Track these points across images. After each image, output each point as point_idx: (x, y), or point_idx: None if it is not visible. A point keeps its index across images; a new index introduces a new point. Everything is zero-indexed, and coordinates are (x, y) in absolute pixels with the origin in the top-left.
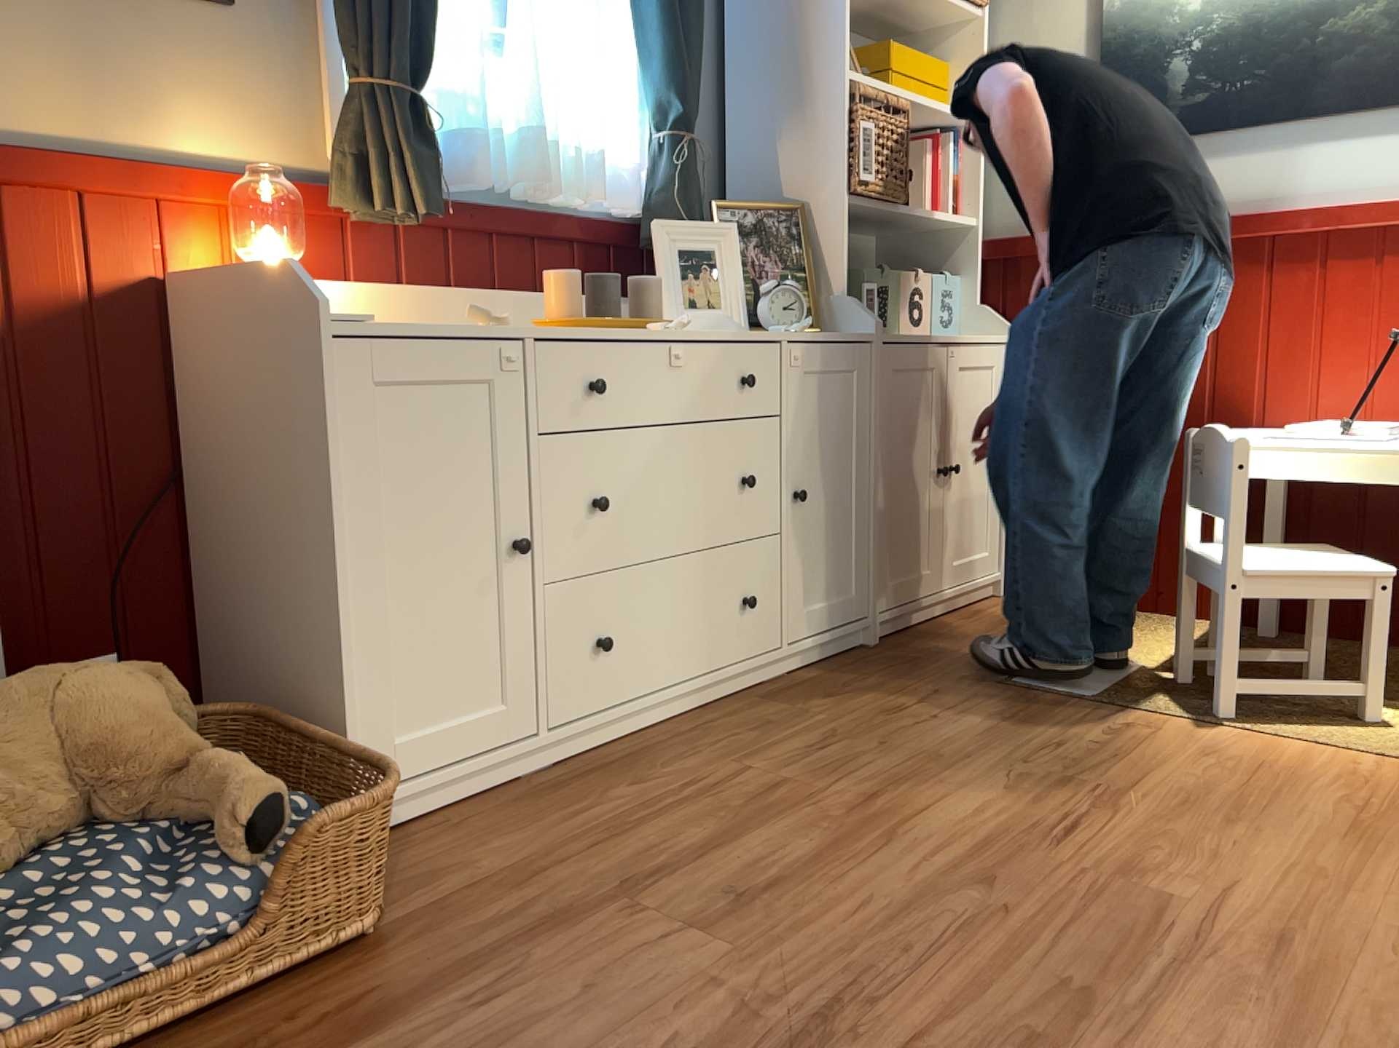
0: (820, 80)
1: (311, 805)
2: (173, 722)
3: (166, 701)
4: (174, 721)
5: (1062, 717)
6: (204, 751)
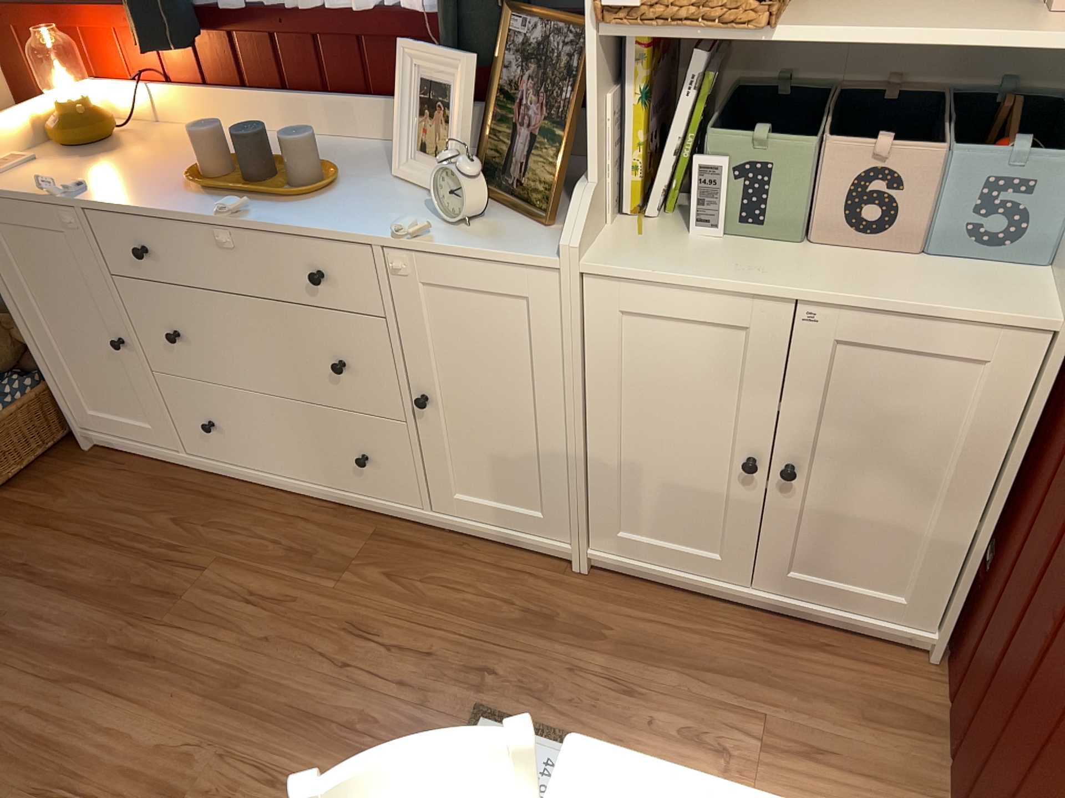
0: None
1: None
2: None
3: None
4: None
5: None
6: None
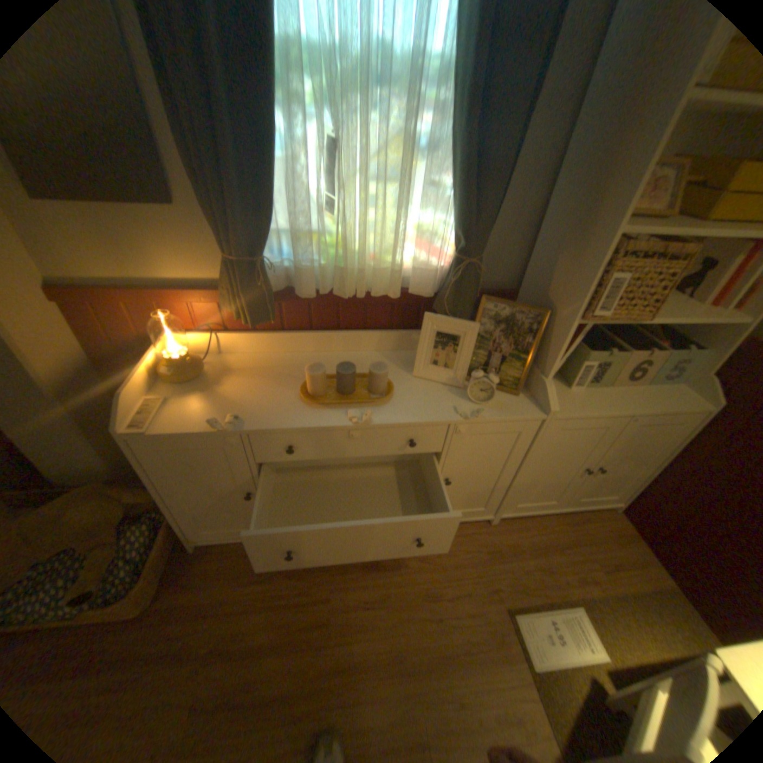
0: (601, 227)
1: (131, 573)
2: (115, 520)
3: (113, 514)
4: (111, 523)
5: (497, 680)
6: (110, 540)
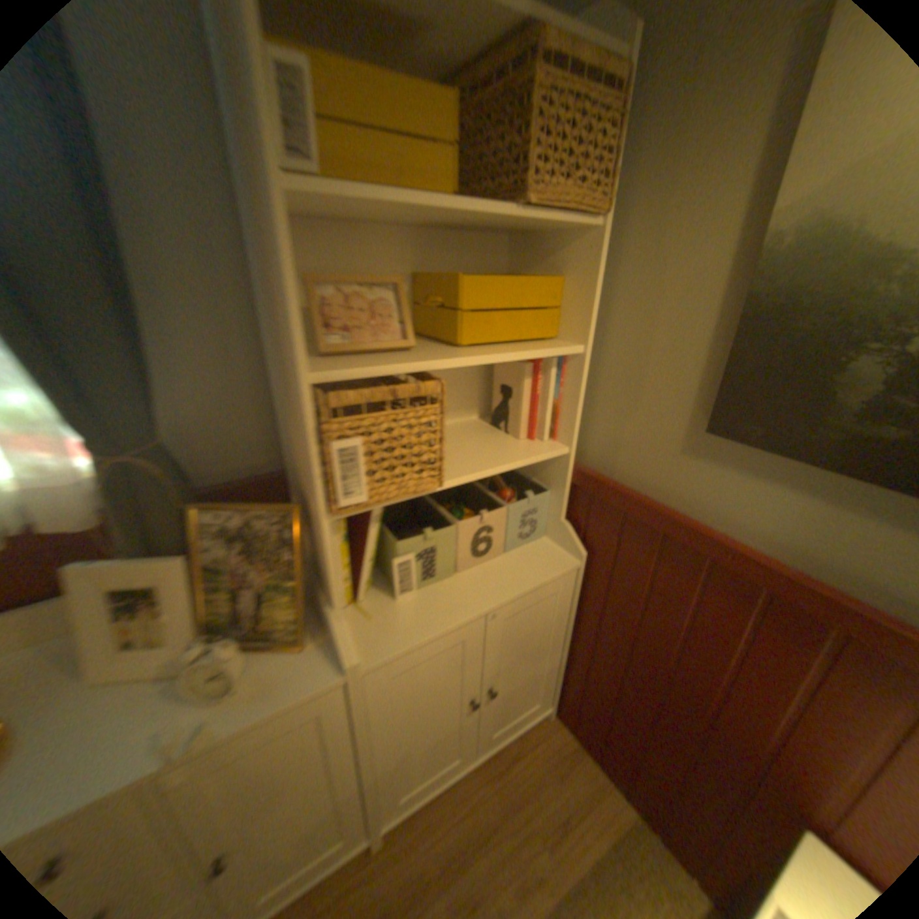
0: (291, 377)
1: None
2: None
3: None
4: None
5: None
6: None
